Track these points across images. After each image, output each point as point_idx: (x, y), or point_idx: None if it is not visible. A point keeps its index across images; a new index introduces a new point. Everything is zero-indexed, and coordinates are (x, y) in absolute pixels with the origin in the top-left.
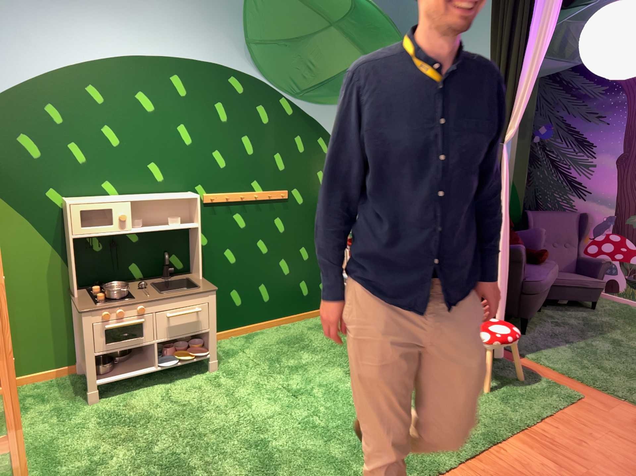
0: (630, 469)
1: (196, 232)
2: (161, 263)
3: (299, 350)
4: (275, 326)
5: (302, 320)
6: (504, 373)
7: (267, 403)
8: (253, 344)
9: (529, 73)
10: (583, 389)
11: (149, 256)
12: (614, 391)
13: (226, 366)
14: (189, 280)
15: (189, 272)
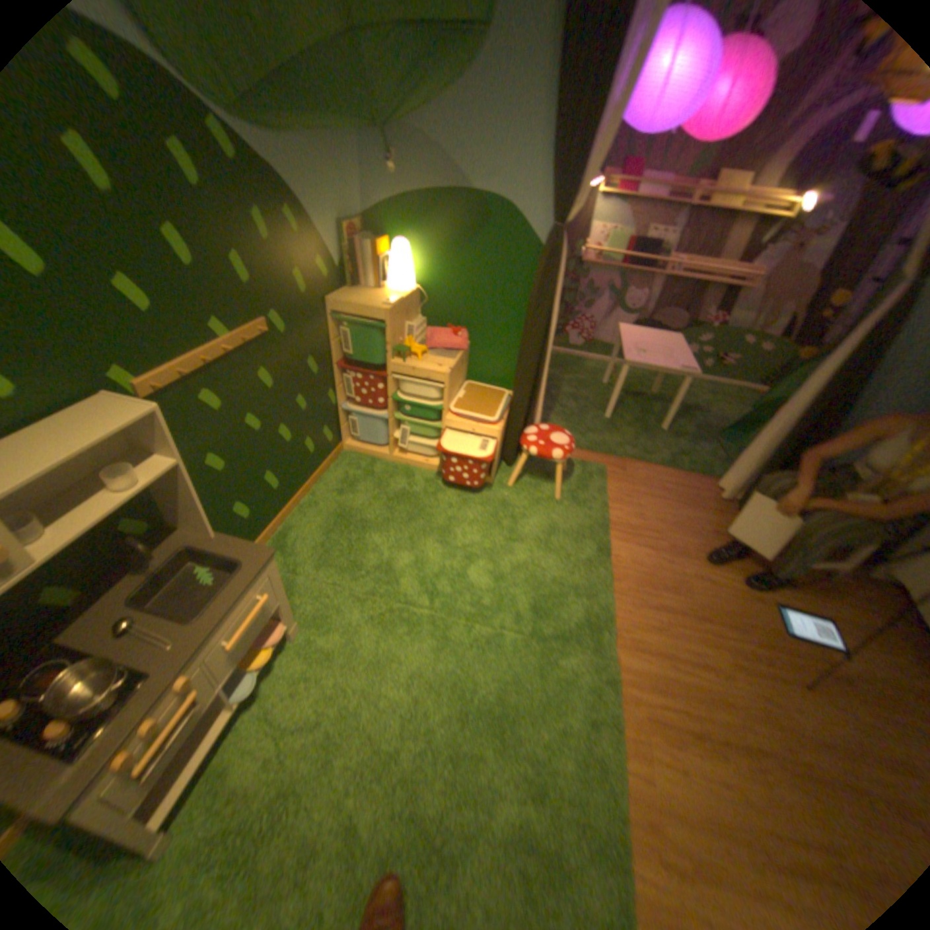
0: (678, 526)
1: (170, 470)
2: (106, 546)
3: (360, 533)
4: (294, 507)
5: (316, 481)
6: (546, 467)
7: (409, 640)
8: (296, 554)
9: (614, 124)
10: (597, 459)
11: (75, 551)
12: (613, 452)
13: (299, 612)
14: (194, 549)
15: (163, 524)
